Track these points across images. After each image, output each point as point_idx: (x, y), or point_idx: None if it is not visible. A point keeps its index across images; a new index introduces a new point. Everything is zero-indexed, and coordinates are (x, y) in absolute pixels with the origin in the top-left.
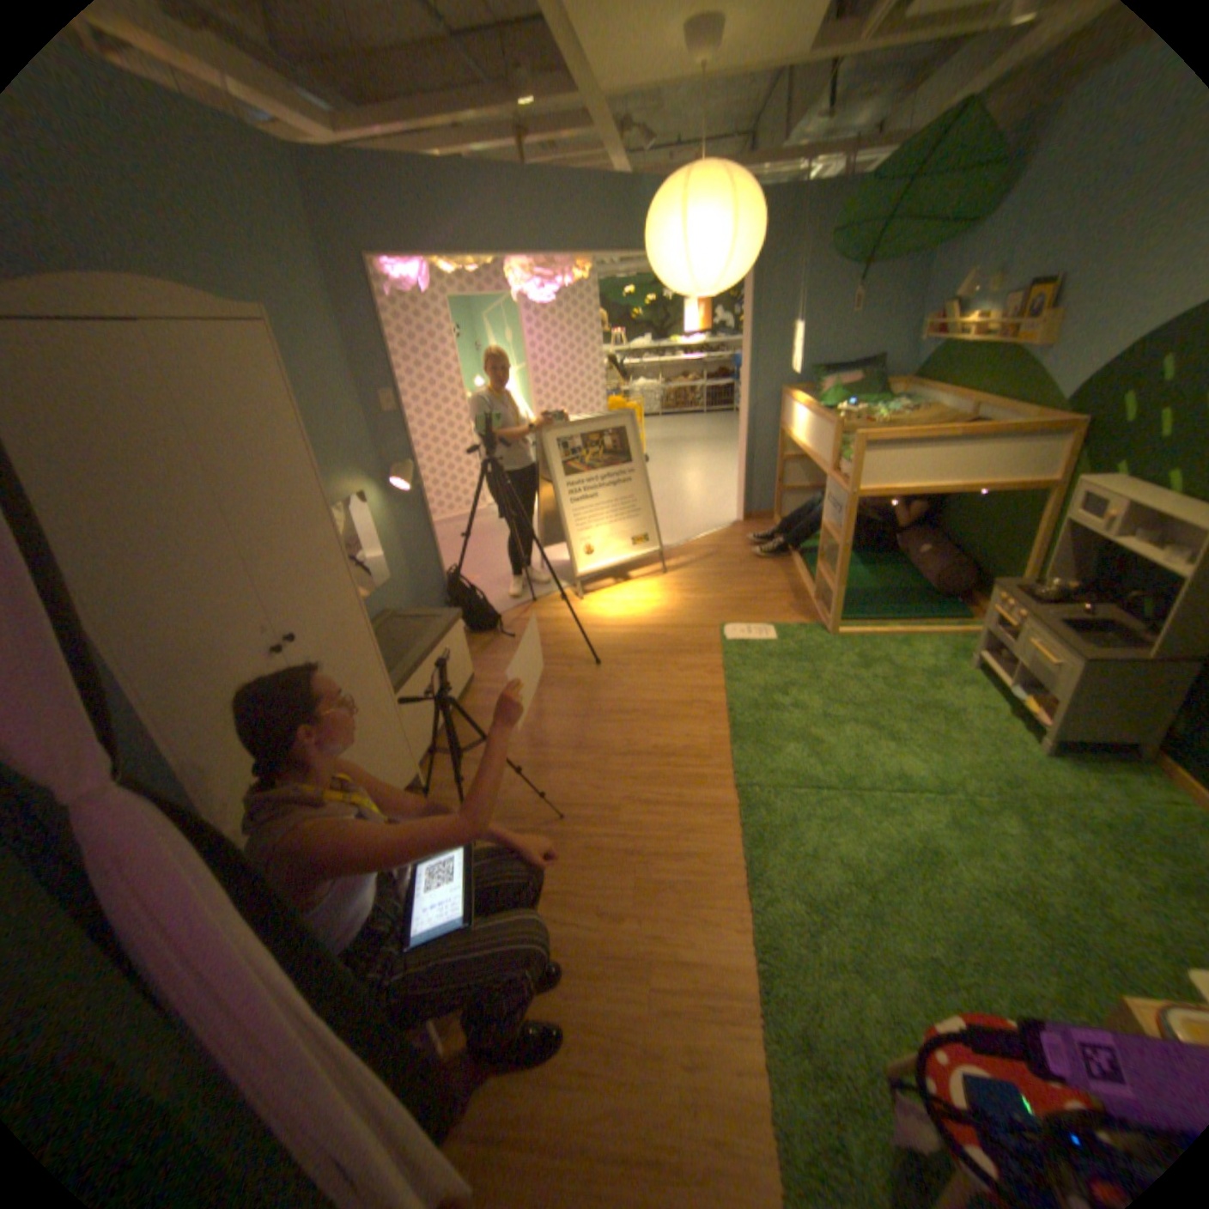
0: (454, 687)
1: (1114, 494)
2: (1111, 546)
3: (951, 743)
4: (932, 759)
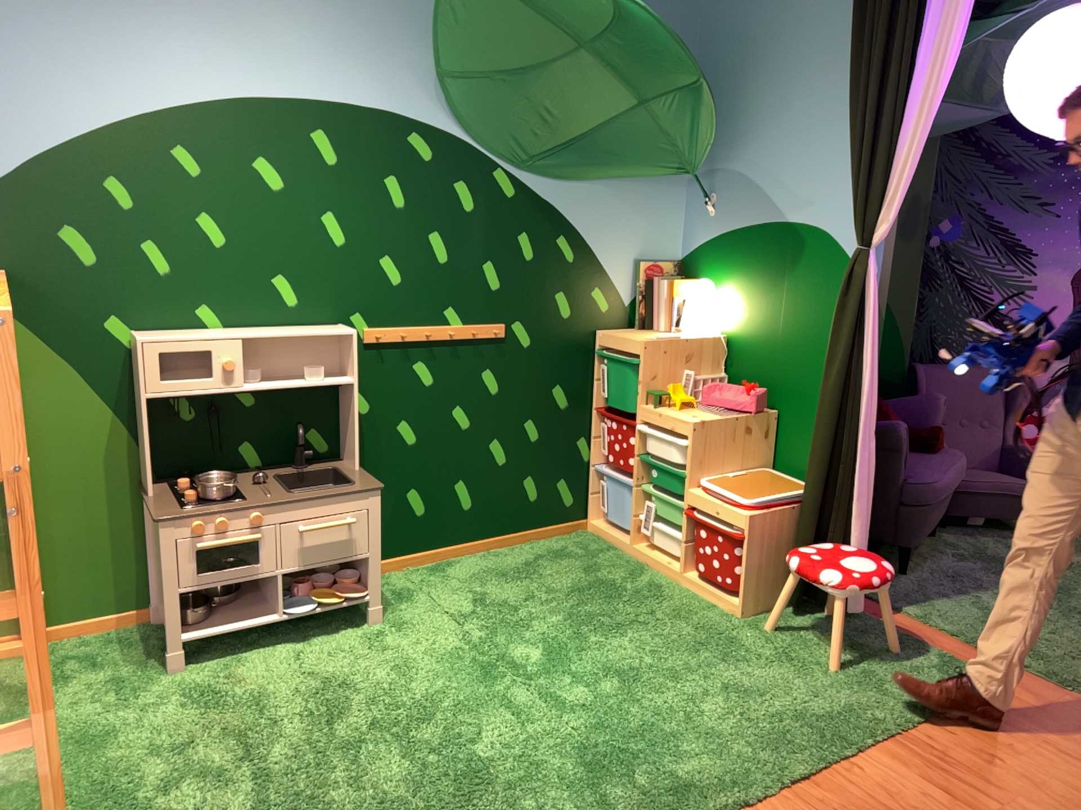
0: None
1: (218, 340)
2: (182, 414)
3: (397, 670)
4: (443, 677)
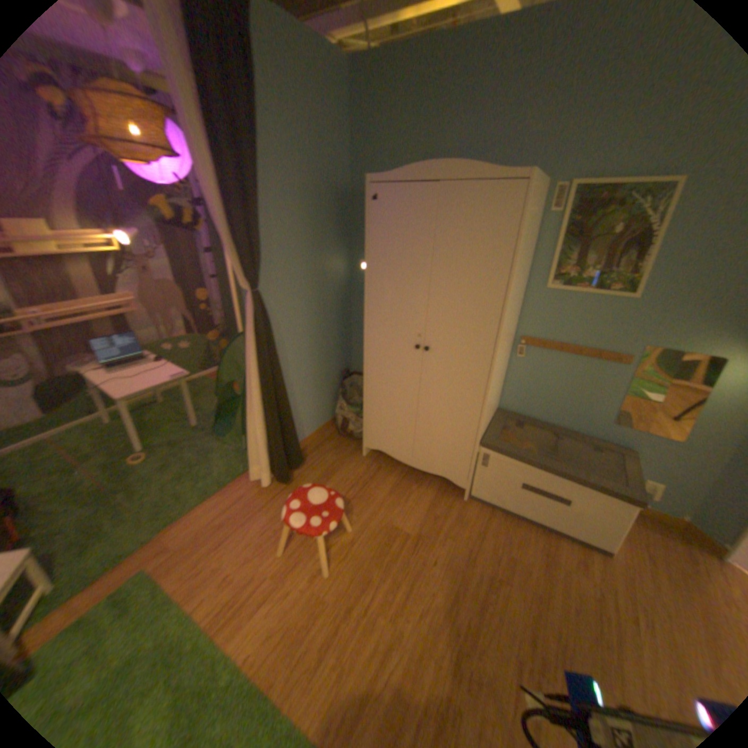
0: (570, 523)
1: None
2: None
3: None
4: None
